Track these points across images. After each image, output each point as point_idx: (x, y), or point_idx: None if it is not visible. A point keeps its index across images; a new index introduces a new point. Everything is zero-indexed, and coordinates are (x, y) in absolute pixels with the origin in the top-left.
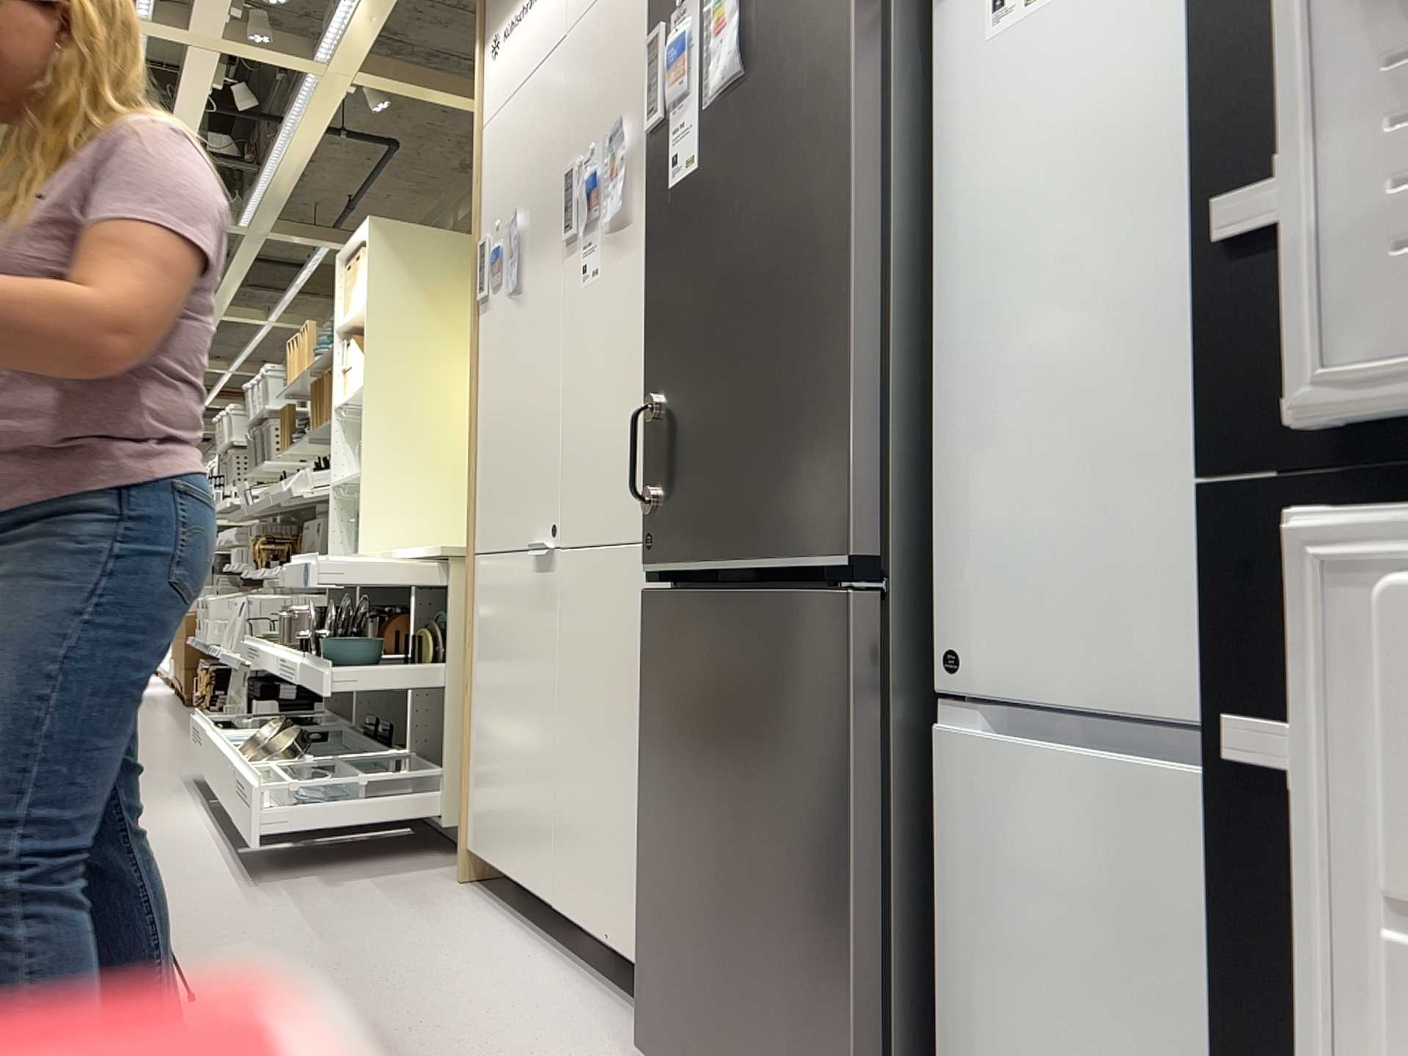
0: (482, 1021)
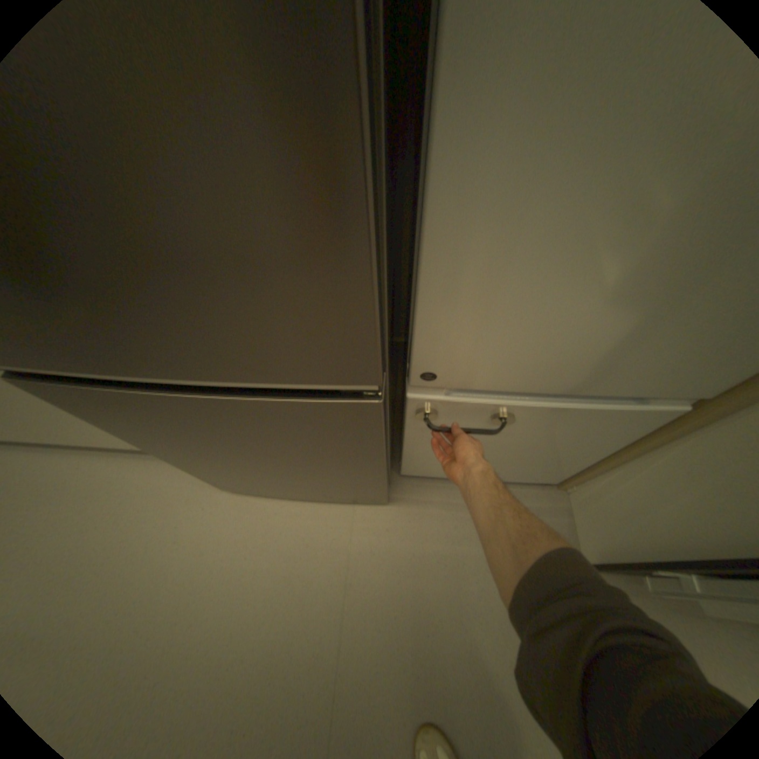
0: (116, 530)
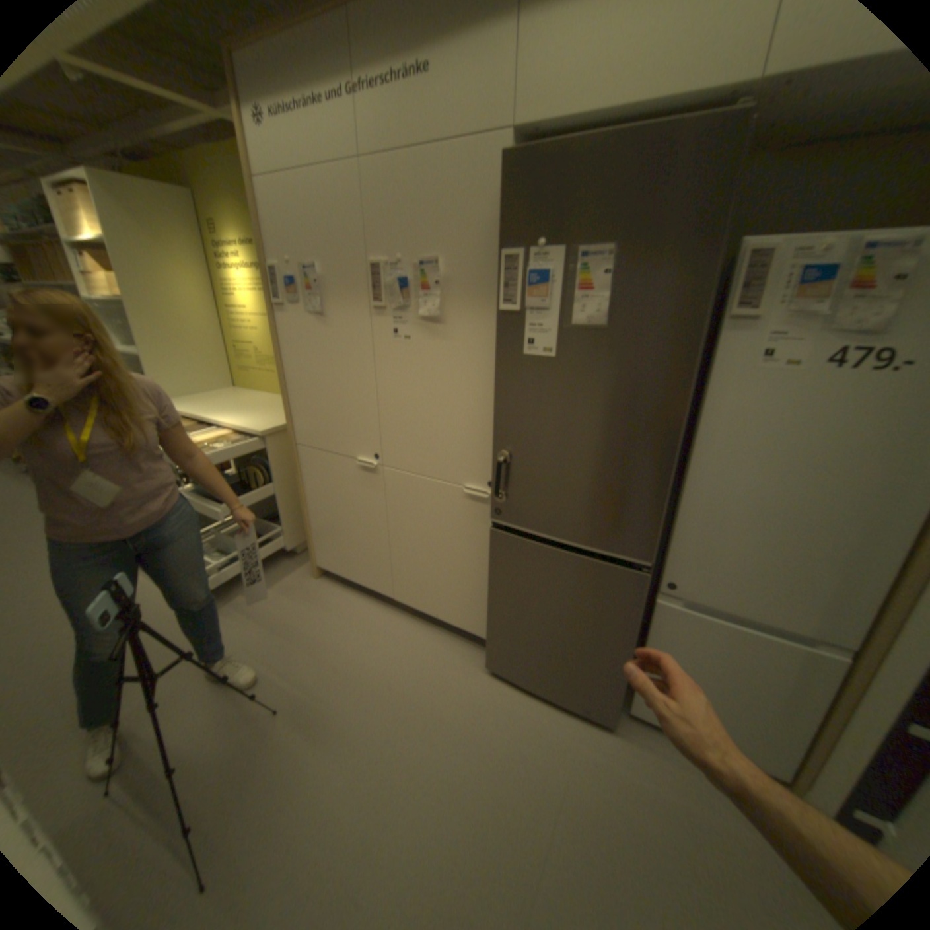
0: (407, 667)
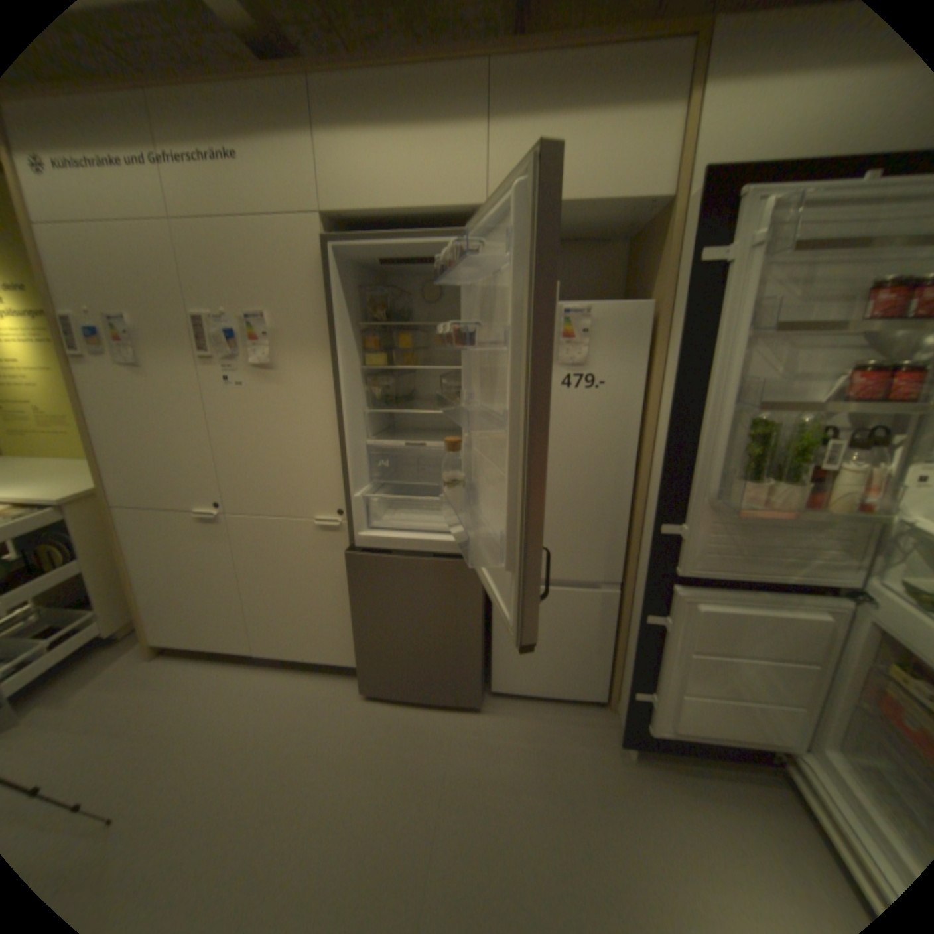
0: (276, 720)
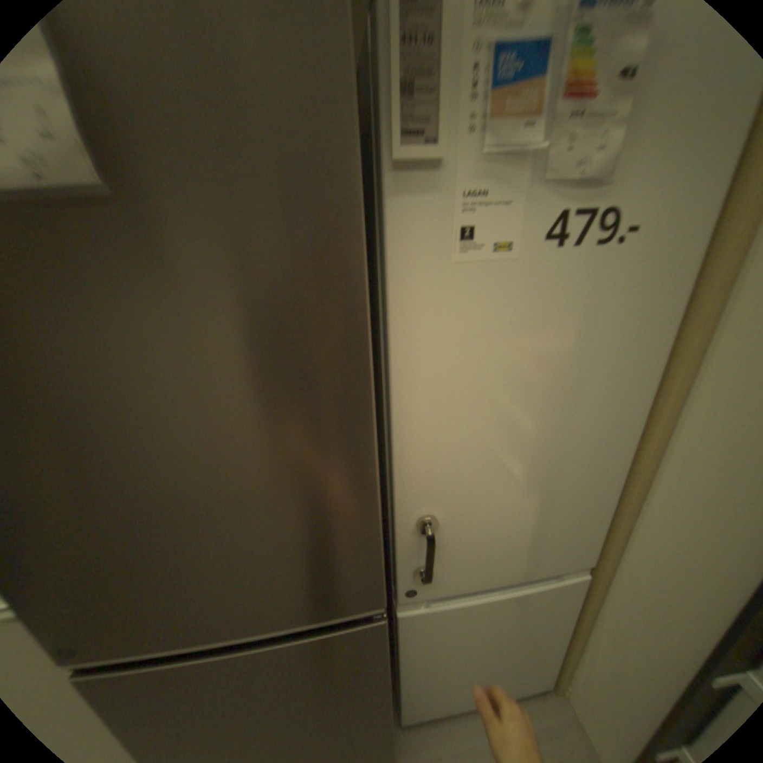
0: None
